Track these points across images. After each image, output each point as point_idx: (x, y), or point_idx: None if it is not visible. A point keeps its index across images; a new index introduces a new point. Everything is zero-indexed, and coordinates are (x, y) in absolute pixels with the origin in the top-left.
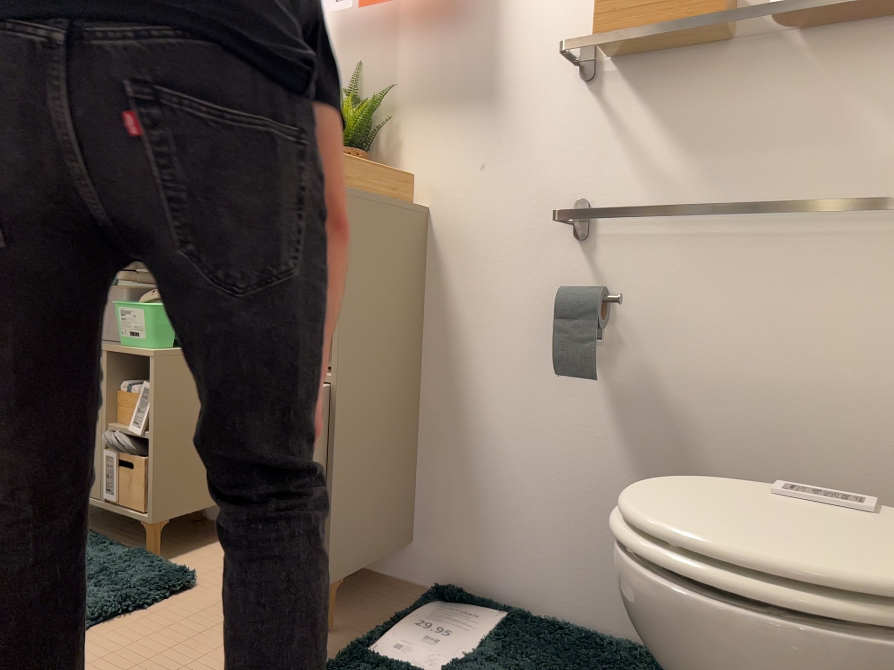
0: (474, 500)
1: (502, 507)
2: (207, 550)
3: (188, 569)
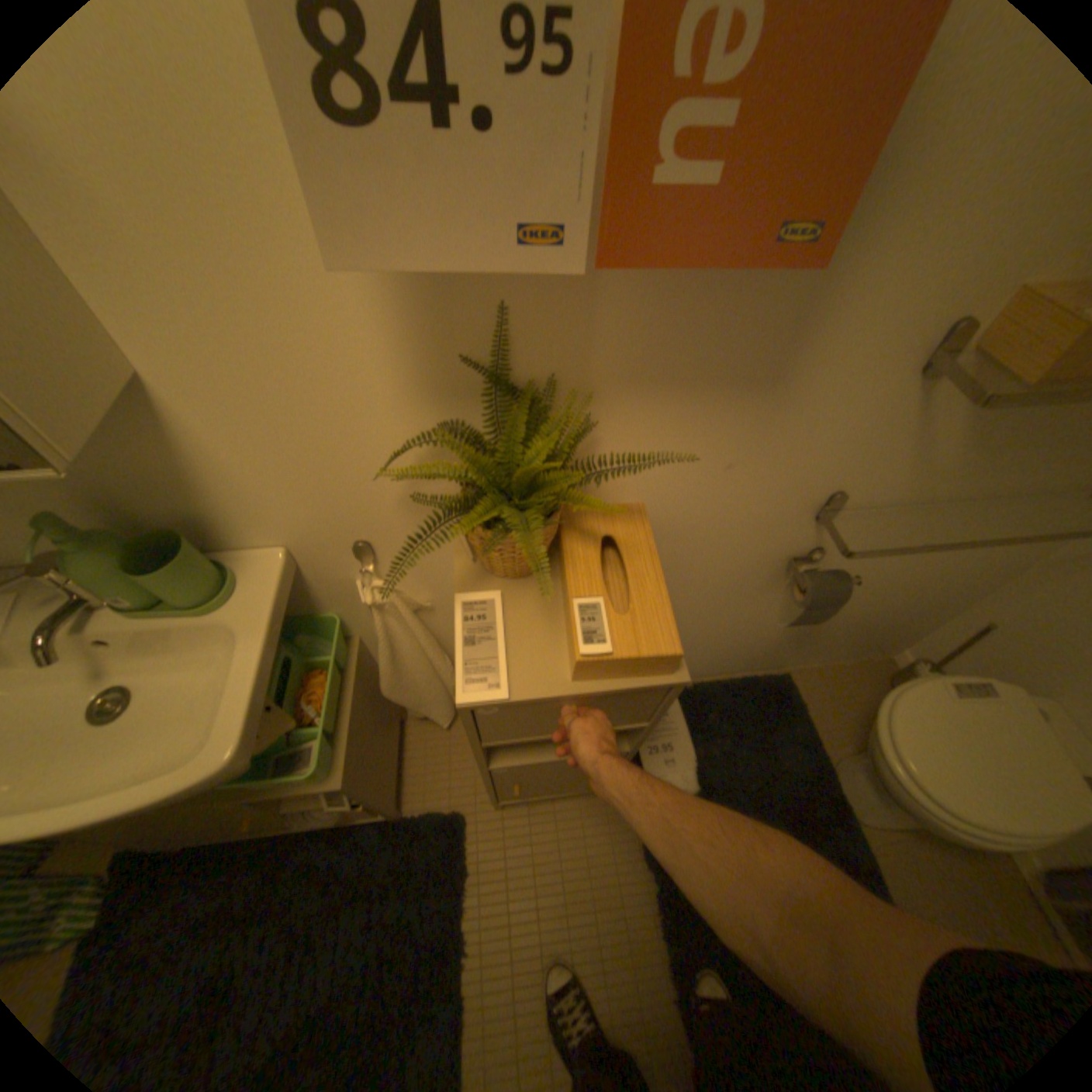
0: None
1: None
2: (413, 766)
3: (446, 813)
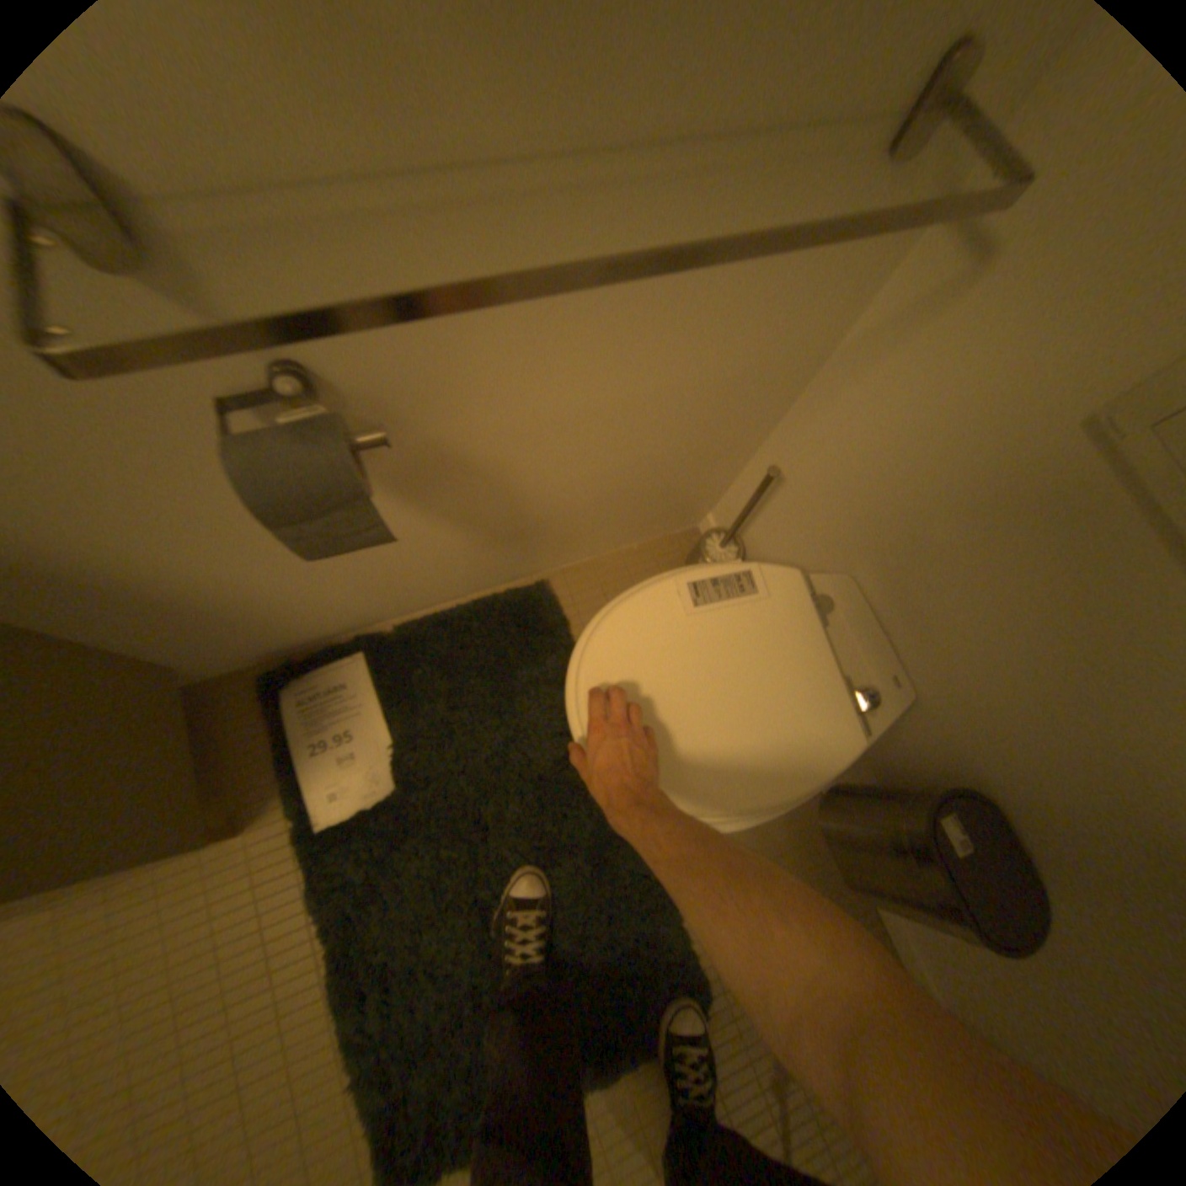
0: (235, 619)
1: (284, 605)
2: None
3: None
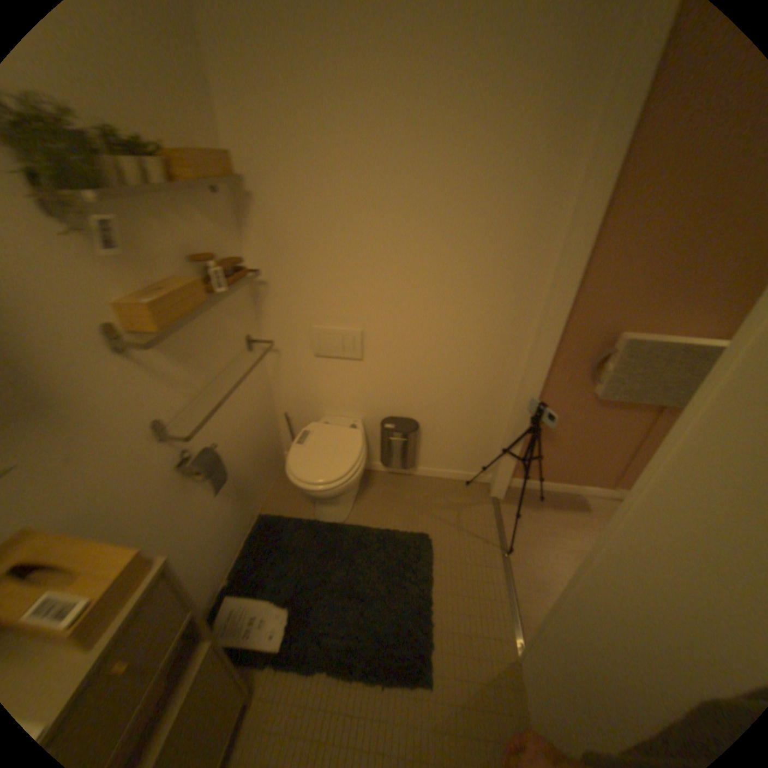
0: None
1: (190, 583)
2: None
3: None
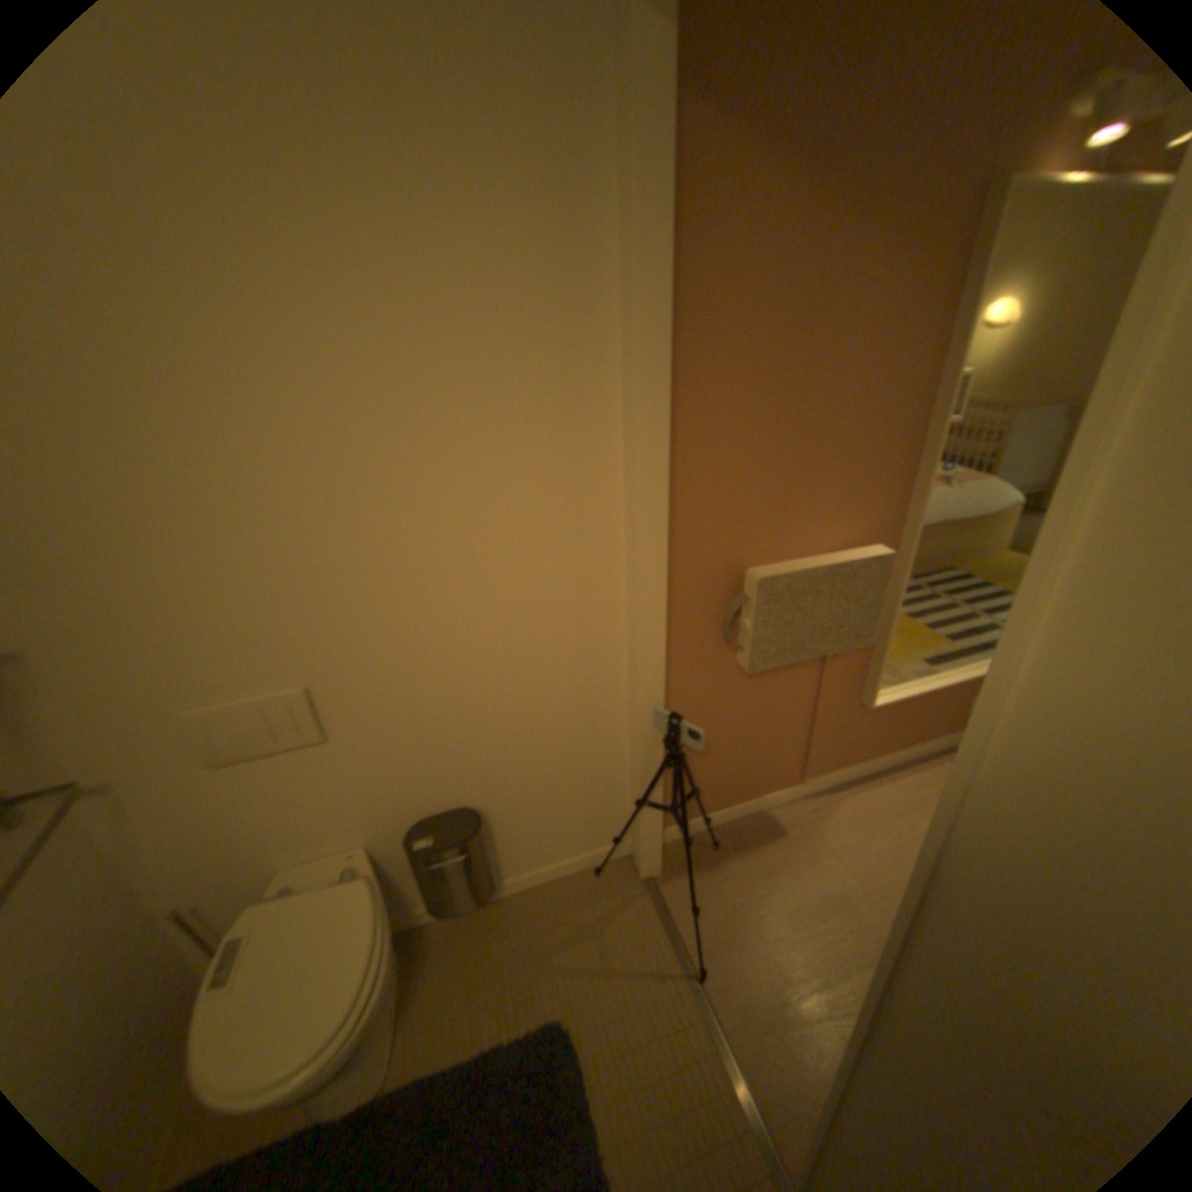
0: None
1: None
2: None
3: None
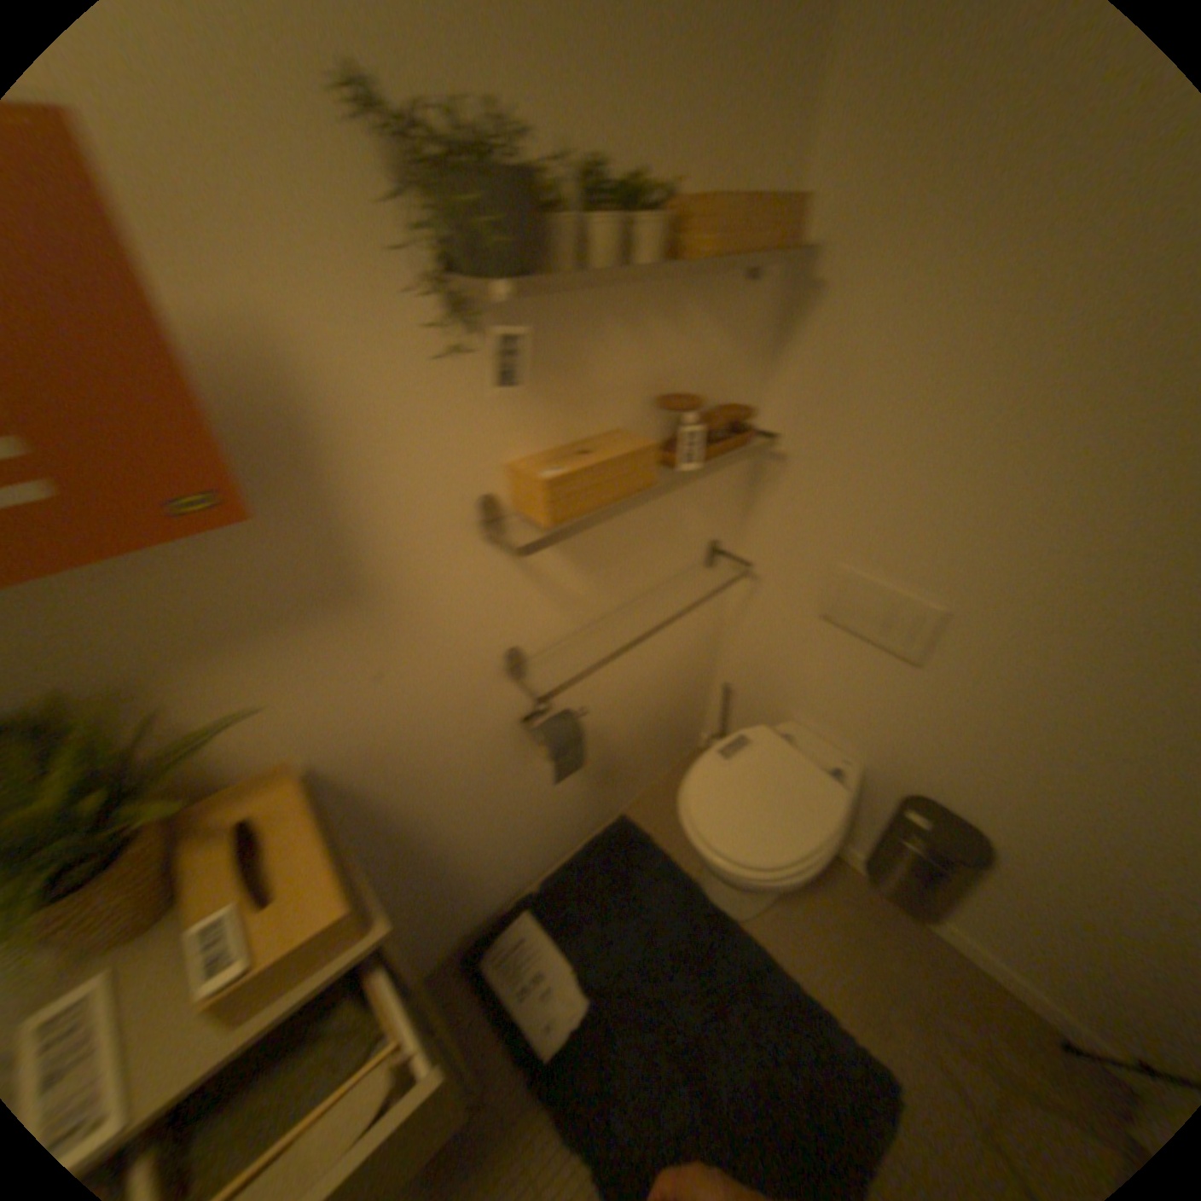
0: (464, 892)
1: (490, 871)
2: None
3: None
